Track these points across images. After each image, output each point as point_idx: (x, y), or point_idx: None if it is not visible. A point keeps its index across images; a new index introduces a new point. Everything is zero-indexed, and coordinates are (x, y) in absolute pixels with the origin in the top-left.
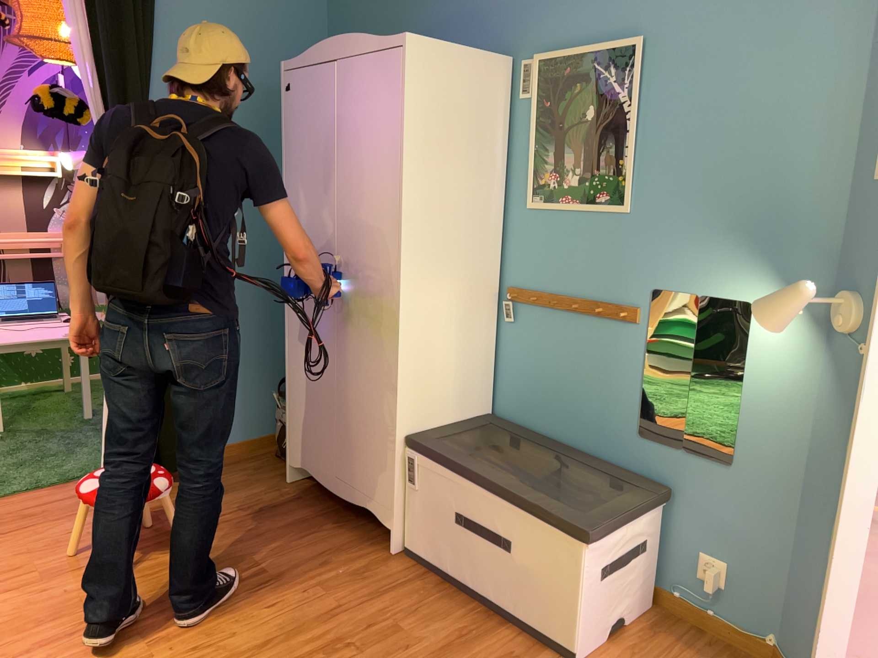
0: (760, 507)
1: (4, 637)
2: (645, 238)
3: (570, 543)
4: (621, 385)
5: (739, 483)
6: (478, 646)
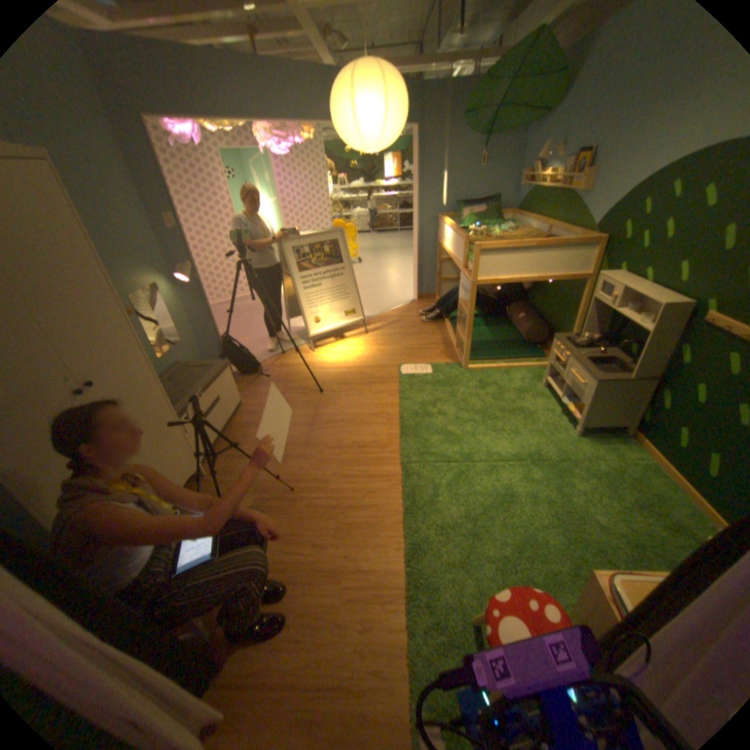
0: (190, 345)
1: (371, 525)
2: (111, 275)
3: (227, 373)
4: (142, 345)
5: (184, 344)
6: (249, 421)
